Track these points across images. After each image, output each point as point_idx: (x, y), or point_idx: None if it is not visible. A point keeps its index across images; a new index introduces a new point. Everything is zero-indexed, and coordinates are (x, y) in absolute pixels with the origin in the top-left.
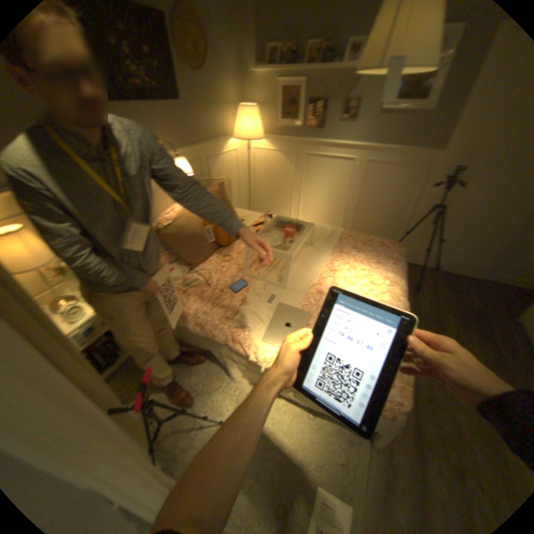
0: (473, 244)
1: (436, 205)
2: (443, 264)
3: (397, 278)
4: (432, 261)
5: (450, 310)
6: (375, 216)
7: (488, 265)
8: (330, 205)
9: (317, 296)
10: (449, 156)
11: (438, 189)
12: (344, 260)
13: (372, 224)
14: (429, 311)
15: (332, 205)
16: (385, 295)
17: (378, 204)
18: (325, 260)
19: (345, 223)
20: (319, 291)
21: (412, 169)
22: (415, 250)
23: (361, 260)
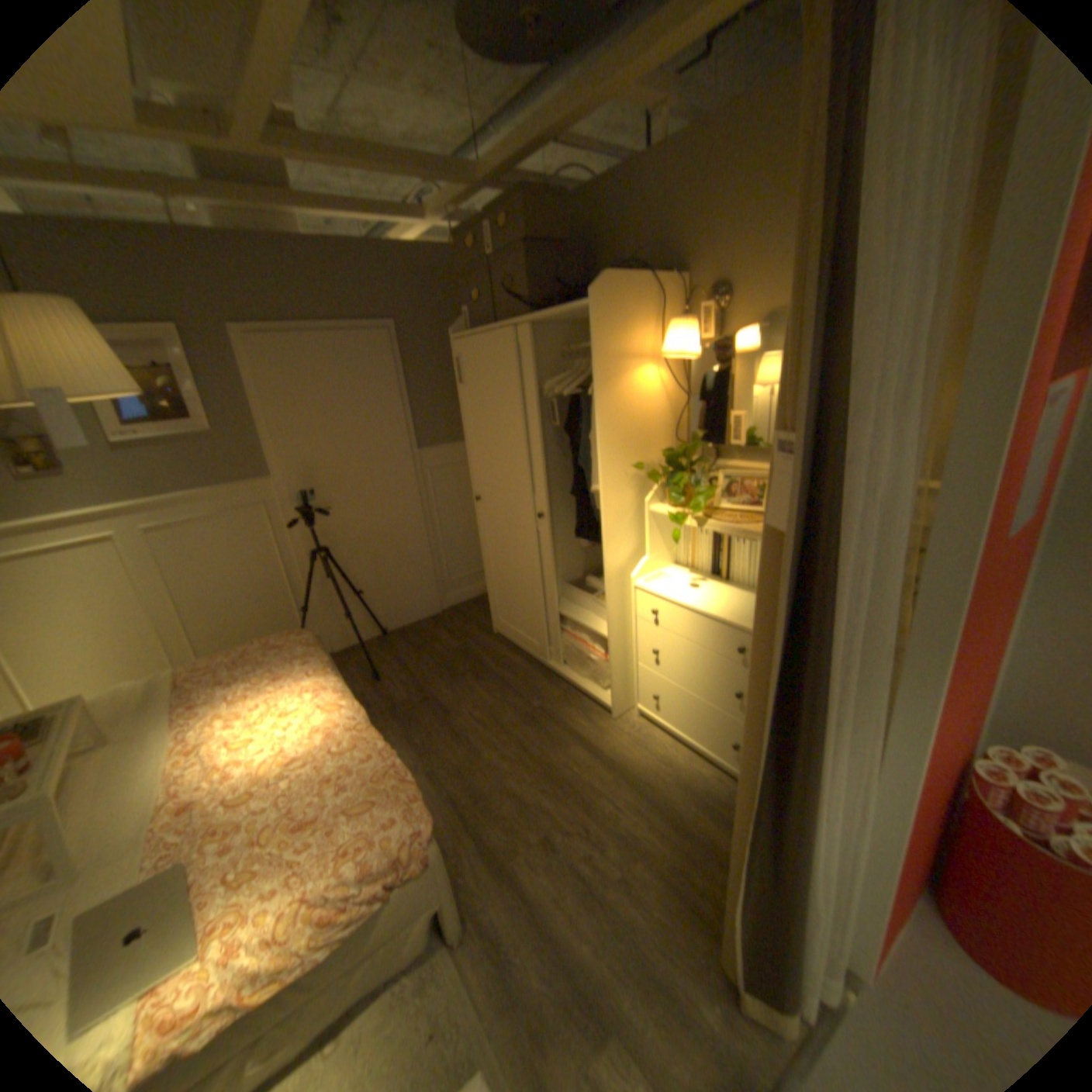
0: (397, 579)
1: (315, 552)
2: (385, 624)
3: (319, 682)
4: (370, 629)
5: (429, 675)
6: (231, 614)
7: (431, 594)
8: (112, 644)
9: (181, 822)
10: (282, 485)
11: (302, 532)
12: (206, 719)
13: (236, 629)
14: (407, 696)
15: (117, 640)
16: (312, 719)
17: (223, 592)
18: (161, 746)
19: (177, 656)
20: (179, 810)
21: (241, 519)
22: (336, 628)
23: (243, 696)
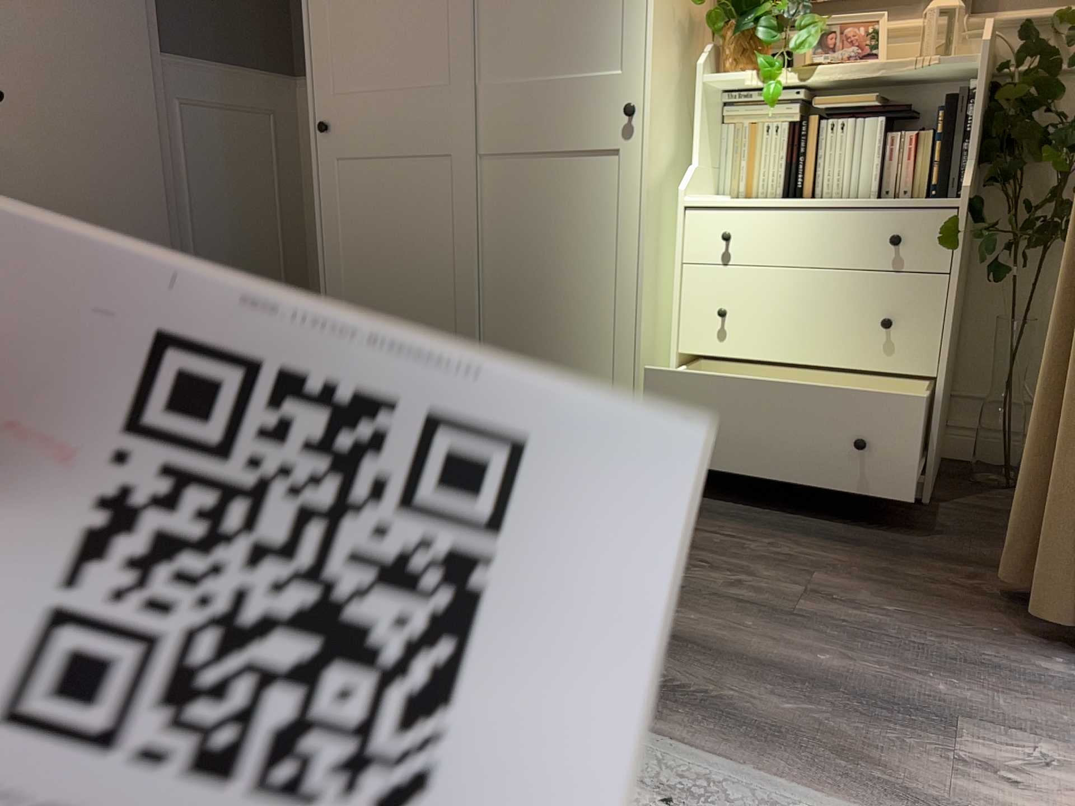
0: None
1: None
2: None
3: None
4: None
5: None
6: None
7: None
8: None
9: None
10: None
11: None
12: None
13: None
14: None
15: None
16: None
17: None
18: None
19: None
20: None
21: None
22: None
23: None
